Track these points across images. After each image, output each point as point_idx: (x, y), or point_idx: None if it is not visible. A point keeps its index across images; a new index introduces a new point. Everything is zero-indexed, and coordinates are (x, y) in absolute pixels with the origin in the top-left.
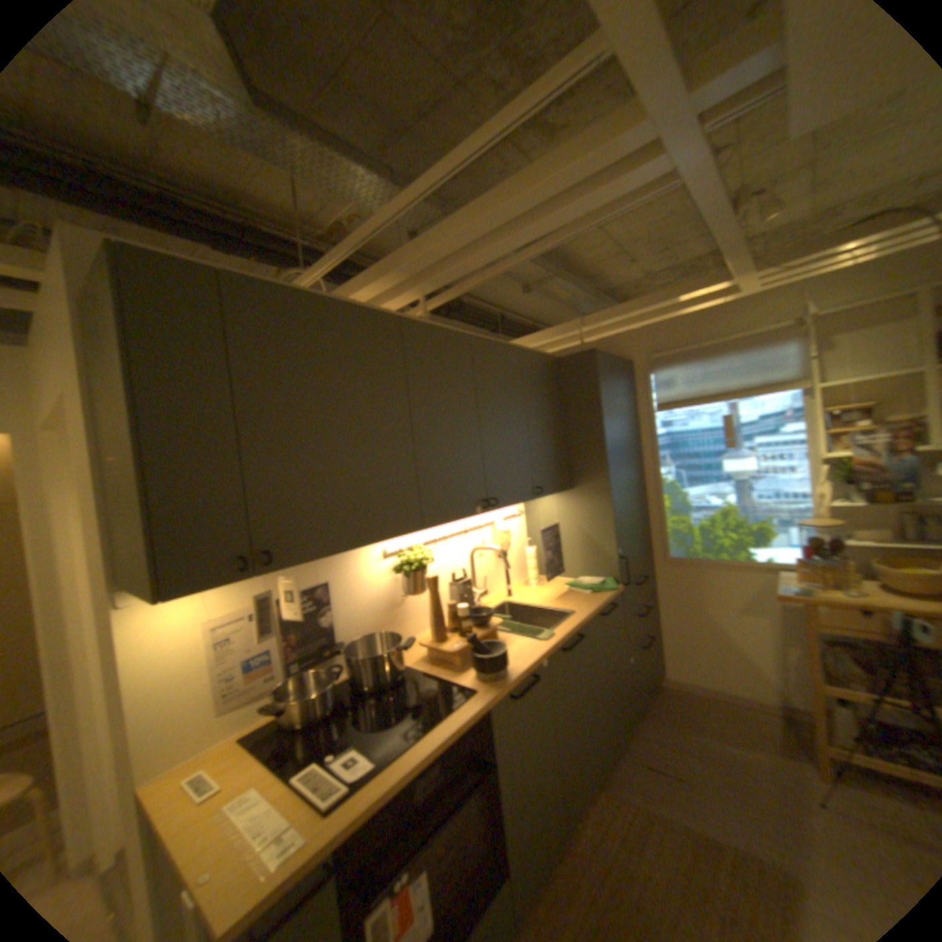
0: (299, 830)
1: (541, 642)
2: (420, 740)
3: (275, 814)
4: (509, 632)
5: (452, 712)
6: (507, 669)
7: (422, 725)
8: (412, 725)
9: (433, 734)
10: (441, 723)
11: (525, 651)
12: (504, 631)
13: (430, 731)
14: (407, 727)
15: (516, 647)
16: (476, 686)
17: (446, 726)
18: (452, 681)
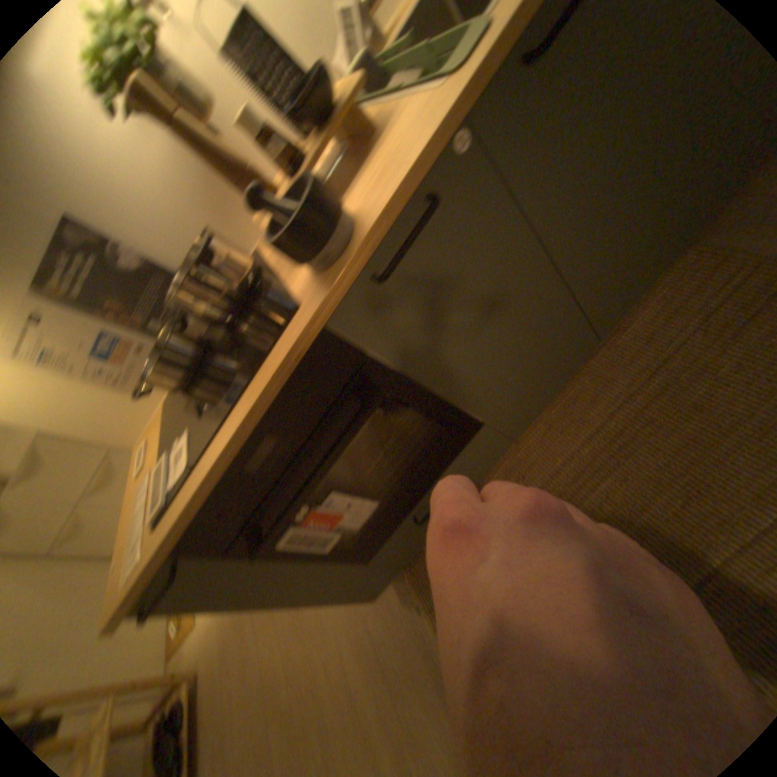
0: (141, 540)
1: (450, 77)
2: (221, 422)
3: (141, 511)
4: (400, 84)
5: (260, 361)
6: (357, 218)
7: (233, 389)
8: (227, 390)
9: (235, 410)
10: (245, 386)
11: (406, 134)
12: (393, 86)
13: (233, 404)
14: (227, 390)
15: (396, 130)
16: (304, 286)
17: (249, 391)
18: (289, 277)
